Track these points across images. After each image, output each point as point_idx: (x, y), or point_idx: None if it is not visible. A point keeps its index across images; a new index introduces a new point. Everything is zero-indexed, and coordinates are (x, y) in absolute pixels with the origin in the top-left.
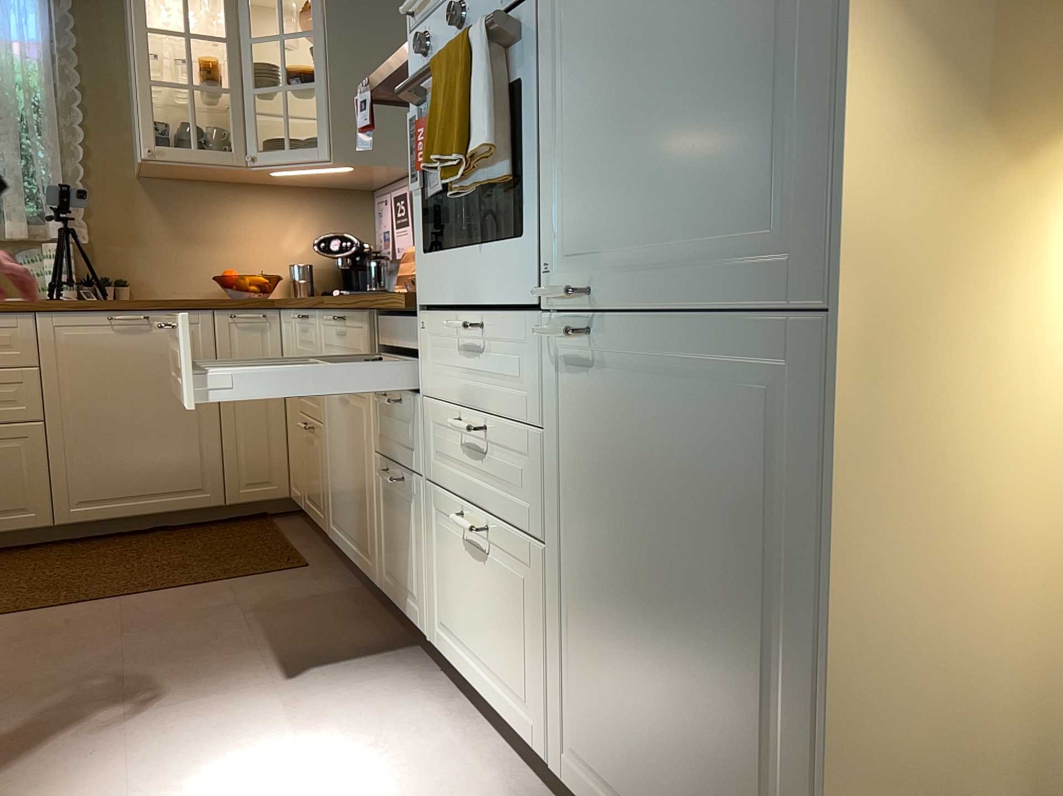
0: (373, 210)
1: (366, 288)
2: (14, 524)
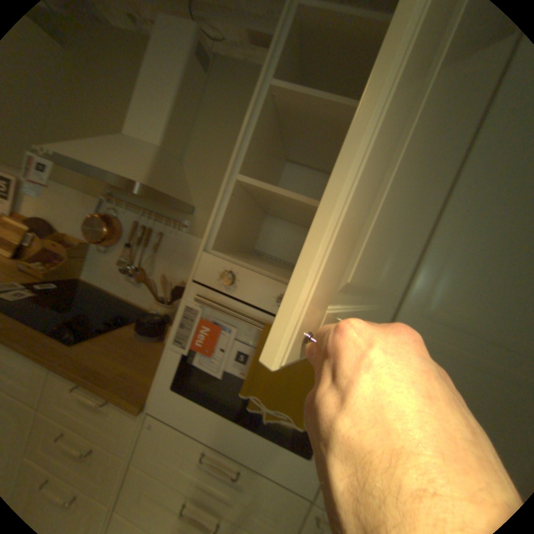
0: None
1: None
2: None
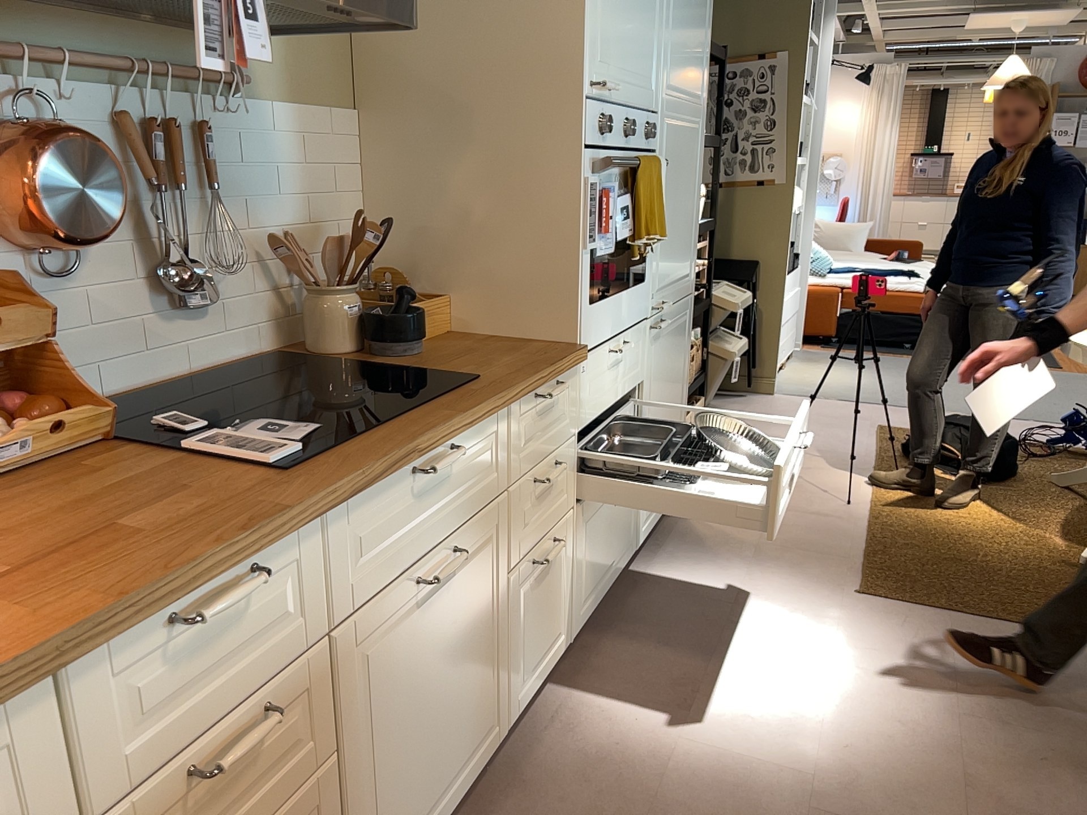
0: None
1: None
2: None
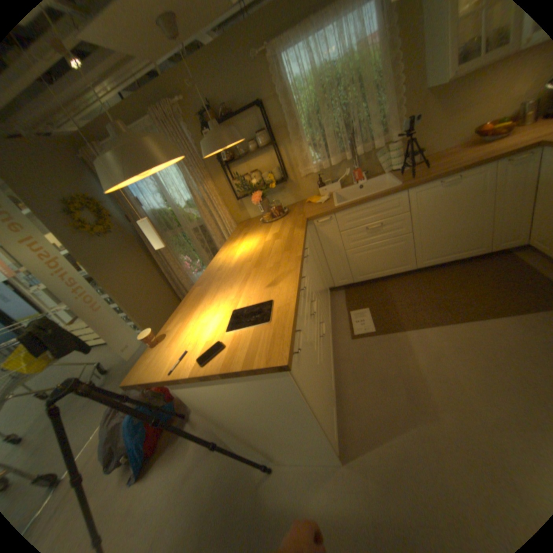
0: None
1: None
2: (403, 270)
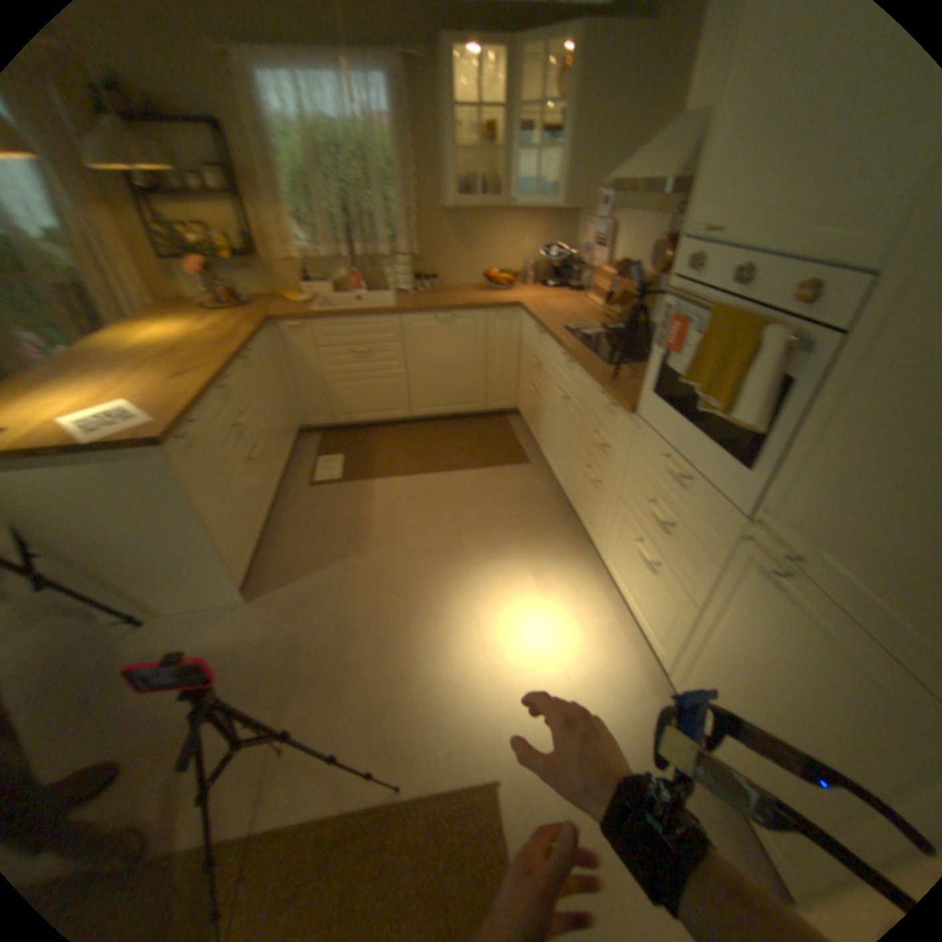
0: (580, 221)
1: (568, 280)
2: (396, 416)
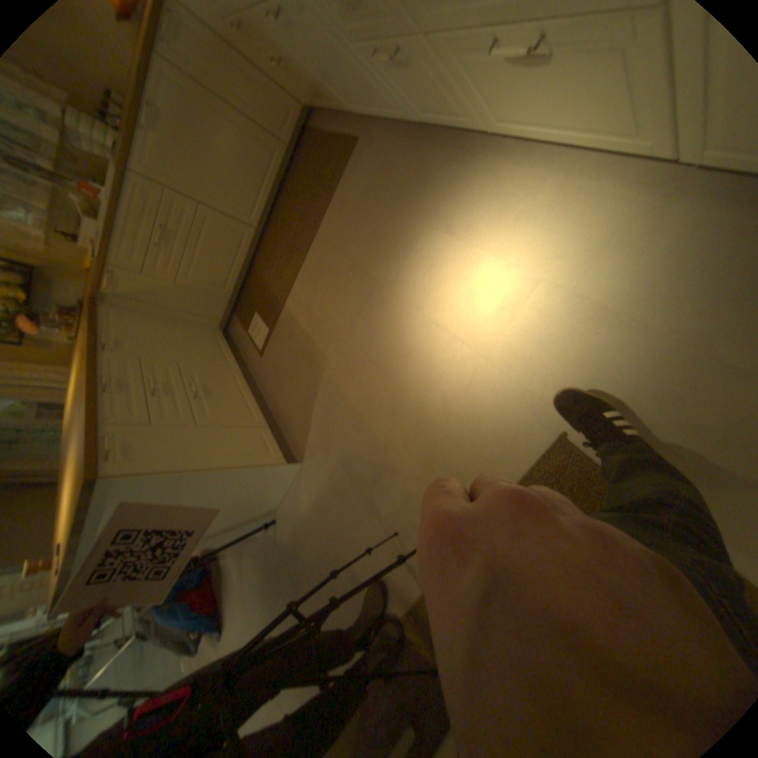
0: None
1: None
2: (248, 241)
